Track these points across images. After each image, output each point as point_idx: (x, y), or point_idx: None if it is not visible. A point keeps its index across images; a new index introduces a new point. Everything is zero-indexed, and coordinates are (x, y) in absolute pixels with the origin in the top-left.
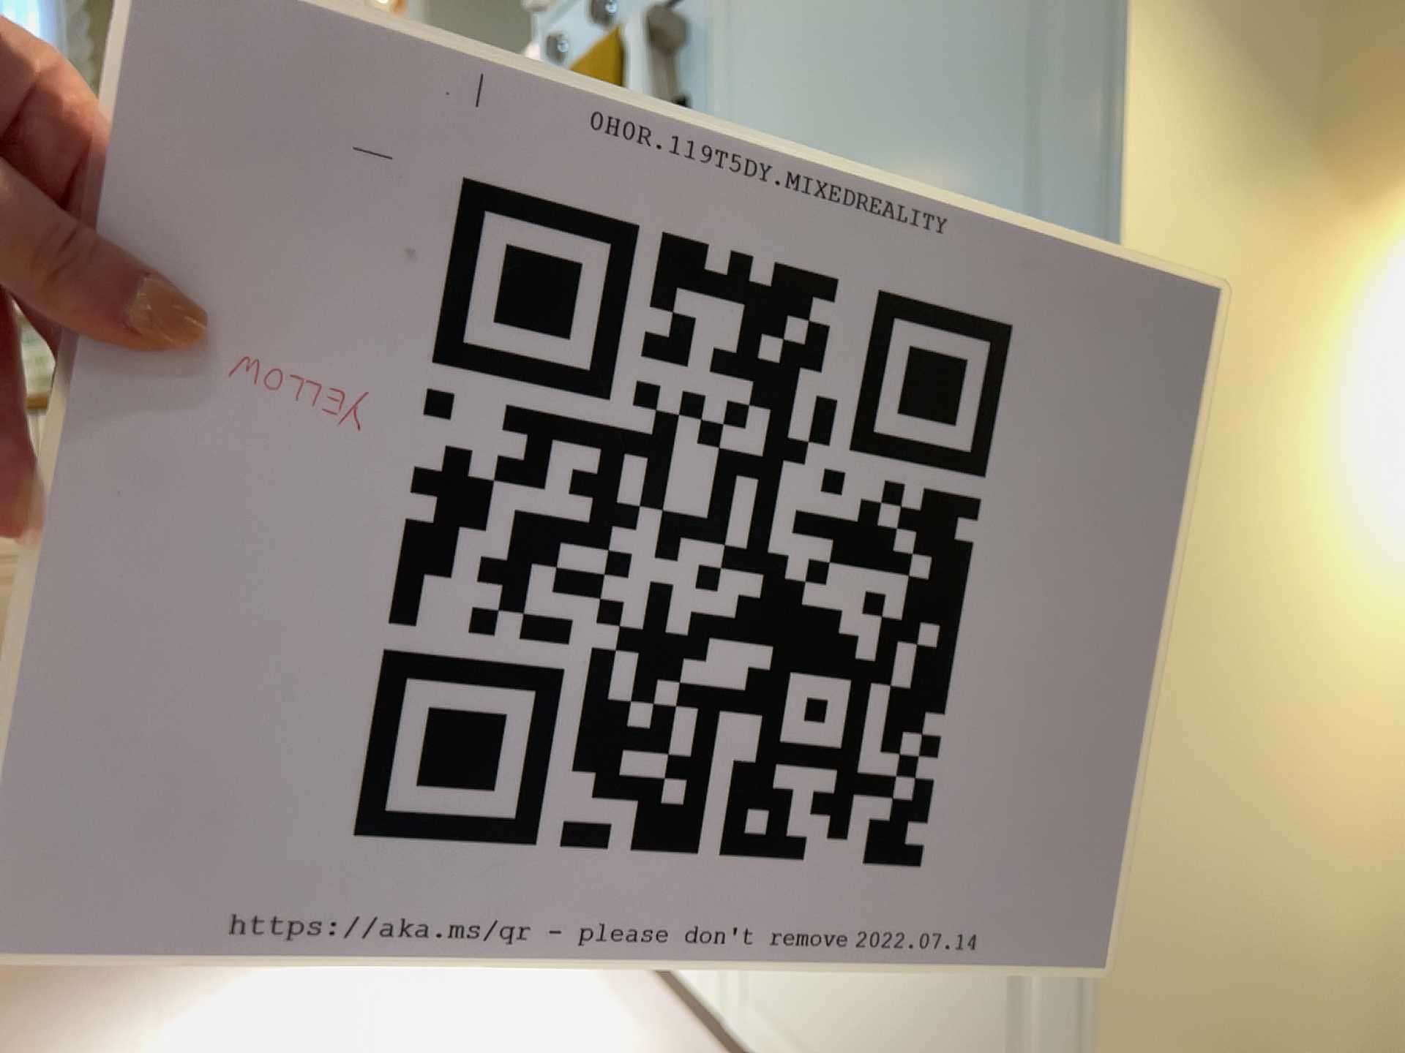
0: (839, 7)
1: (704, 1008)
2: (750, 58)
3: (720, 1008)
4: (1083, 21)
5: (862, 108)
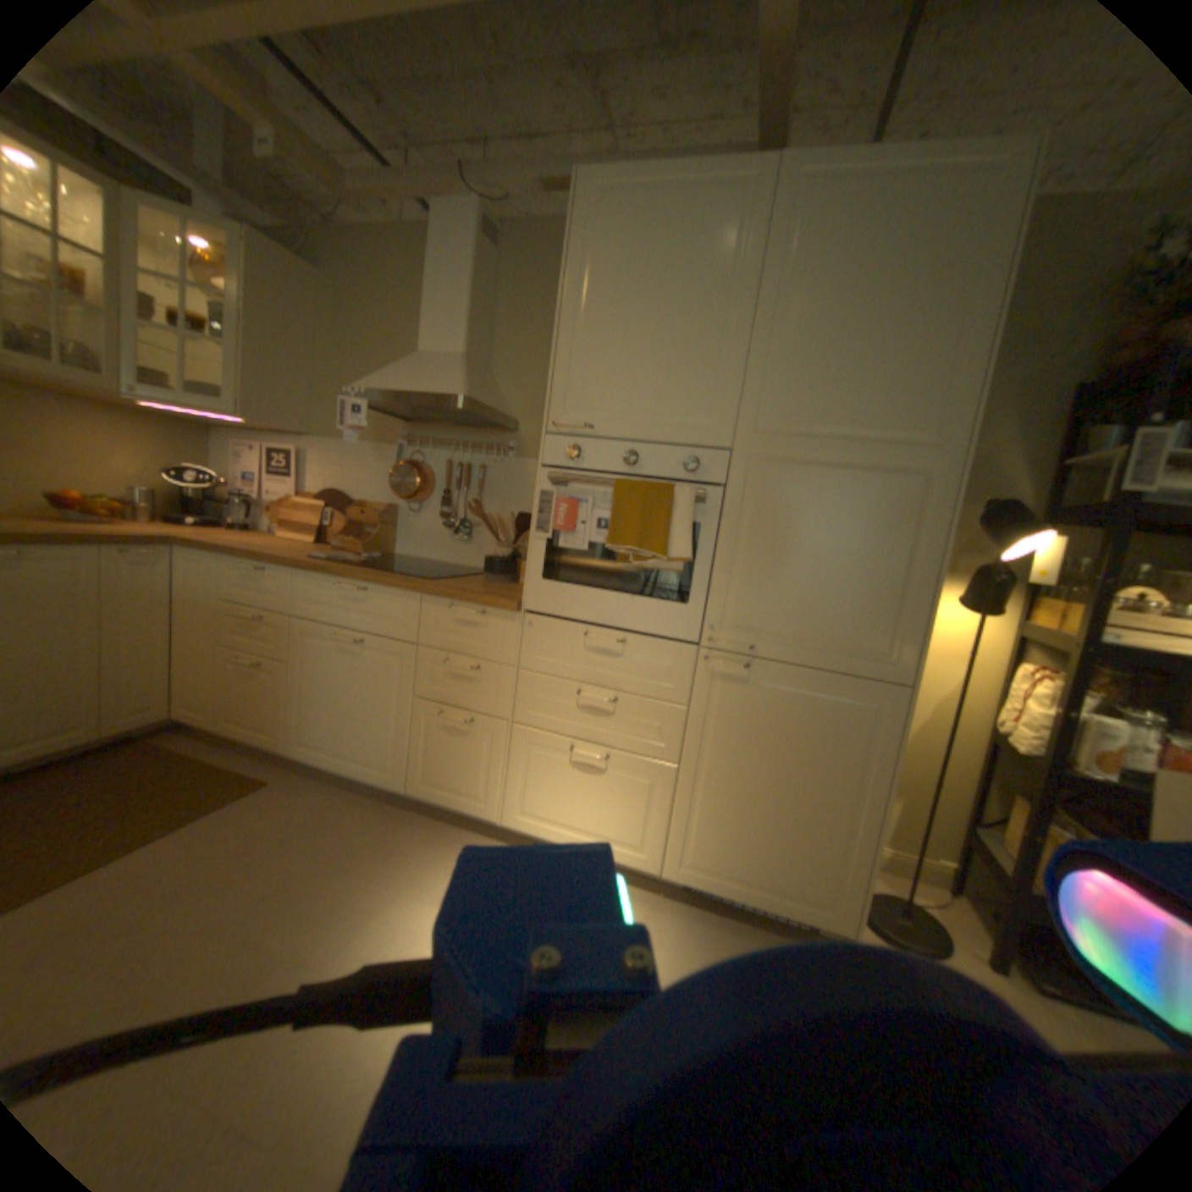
0: (801, 533)
1: (634, 870)
2: (742, 526)
3: (650, 867)
4: (909, 584)
5: (808, 570)
